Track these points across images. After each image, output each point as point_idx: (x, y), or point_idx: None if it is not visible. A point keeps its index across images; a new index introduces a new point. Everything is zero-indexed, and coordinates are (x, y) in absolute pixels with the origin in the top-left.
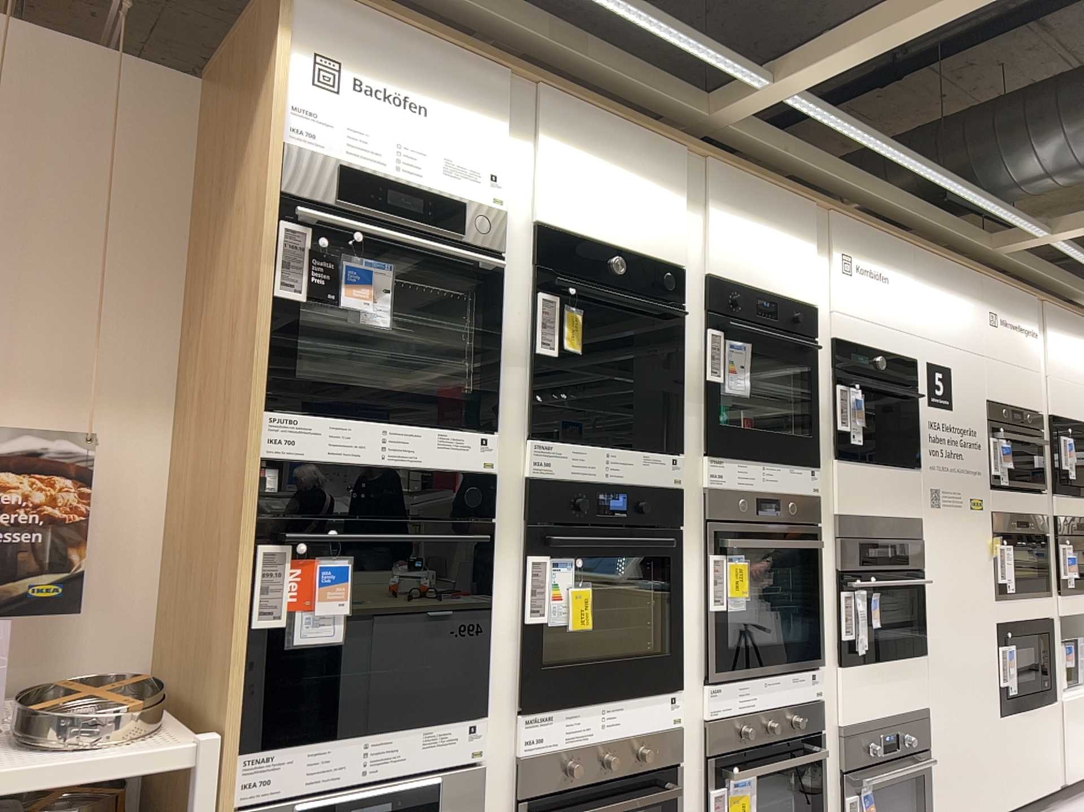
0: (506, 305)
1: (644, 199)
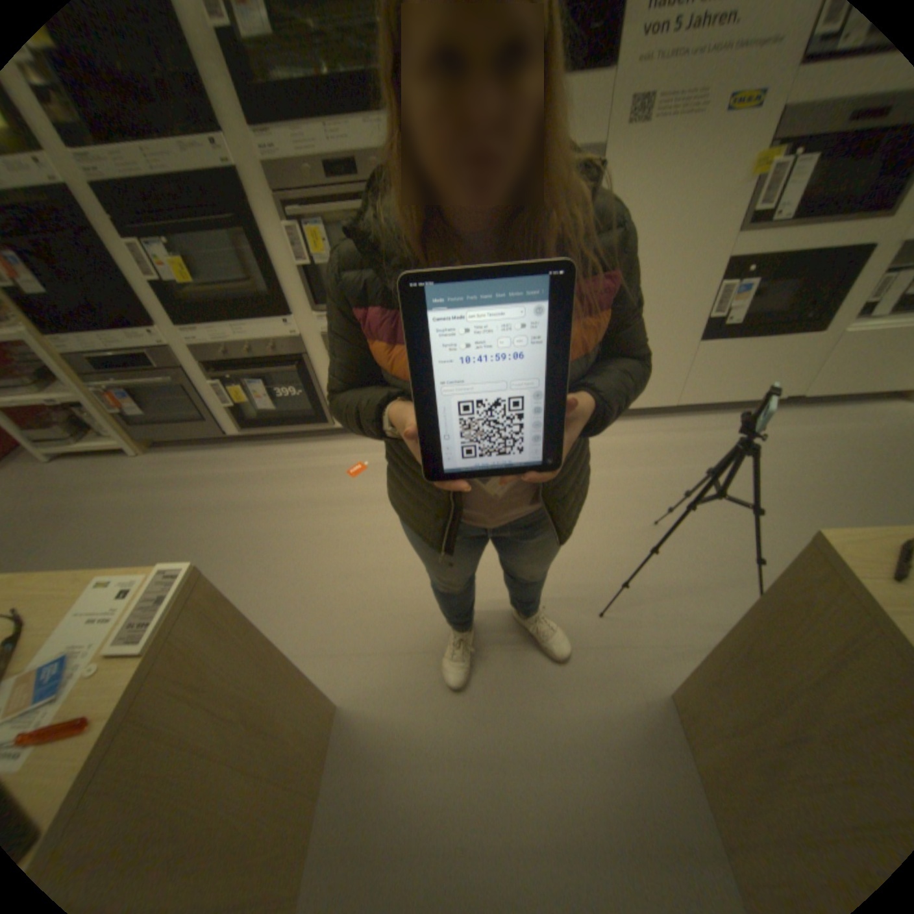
0: None
1: None
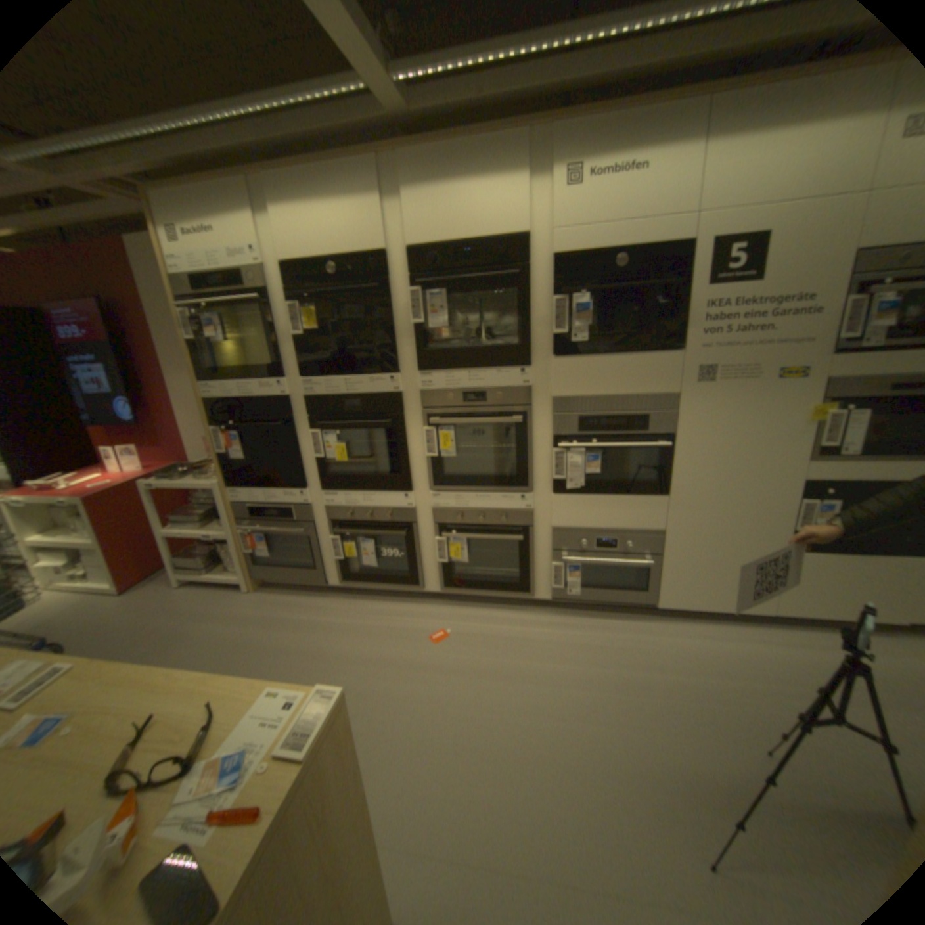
0: (272, 313)
1: (346, 205)
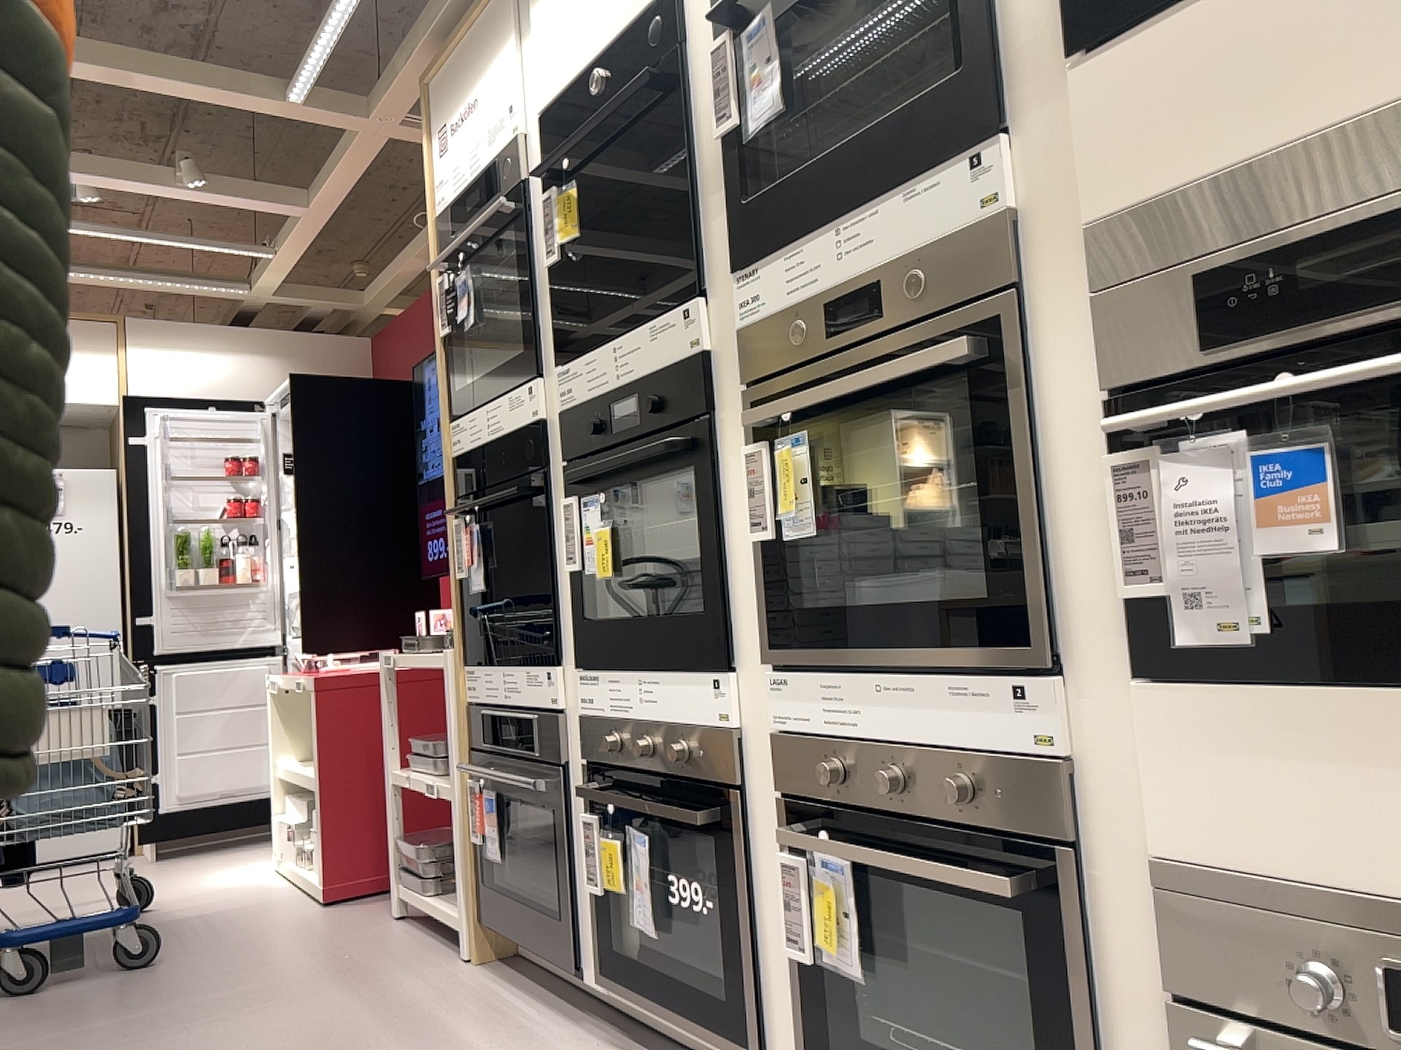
0: (531, 230)
1: None
